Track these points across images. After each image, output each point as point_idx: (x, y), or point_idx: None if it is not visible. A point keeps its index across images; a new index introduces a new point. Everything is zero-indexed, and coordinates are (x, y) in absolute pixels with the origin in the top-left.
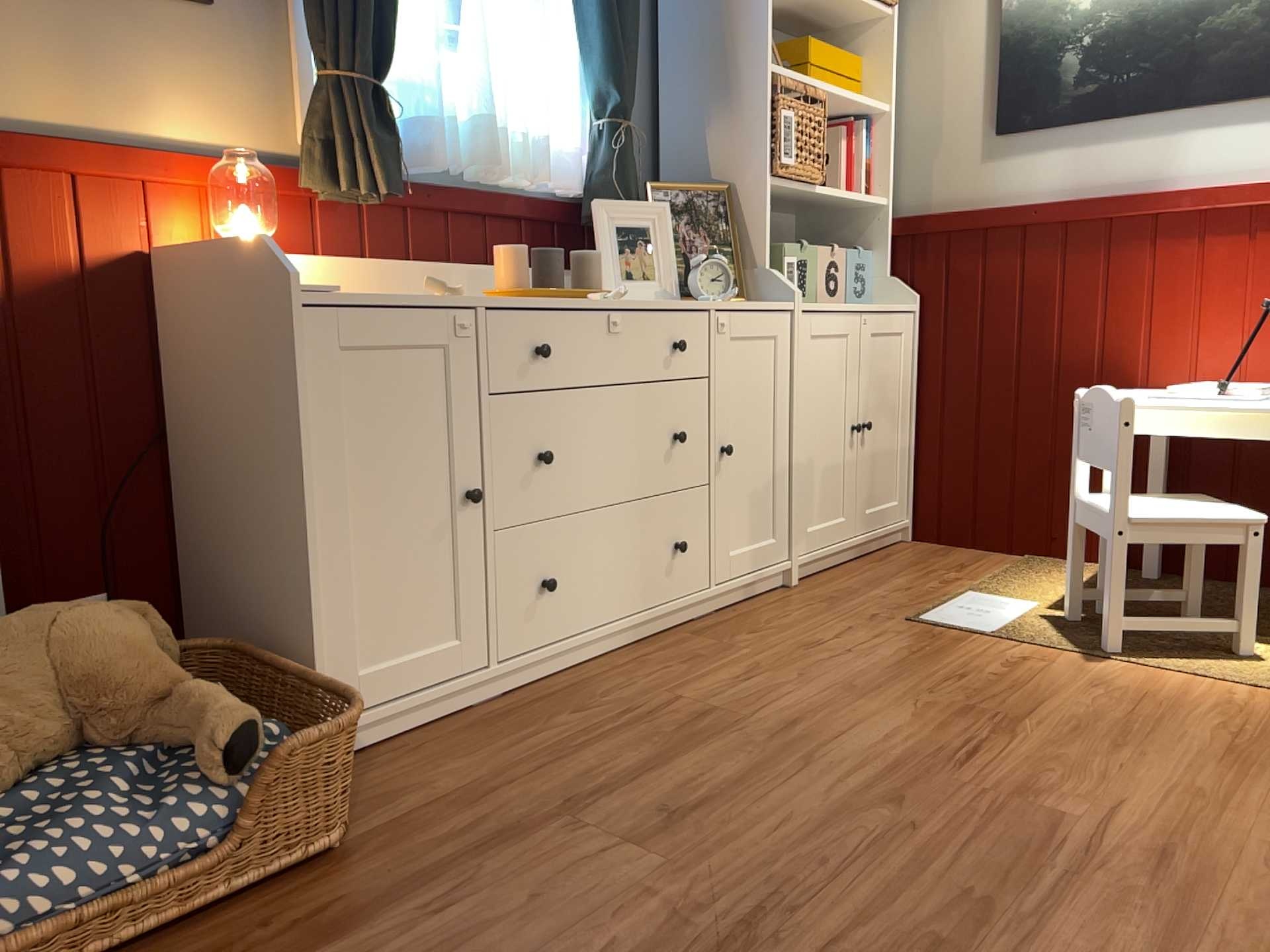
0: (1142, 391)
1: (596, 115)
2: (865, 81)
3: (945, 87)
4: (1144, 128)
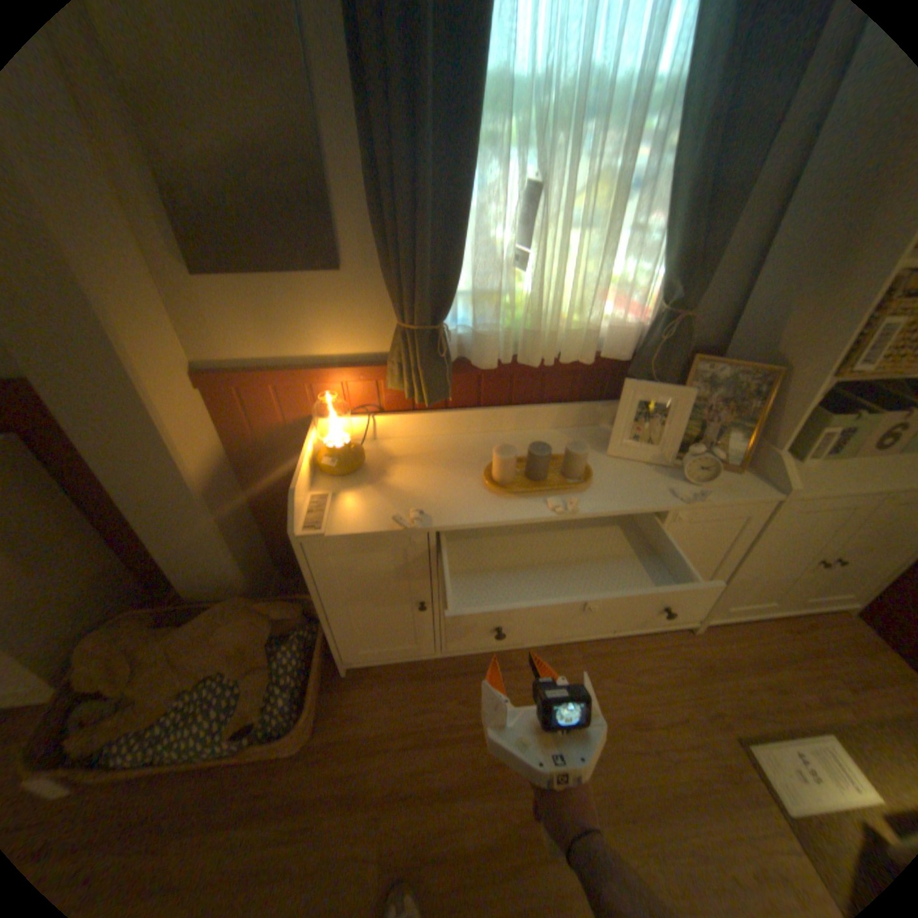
0: None
1: (664, 297)
2: None
3: None
4: None
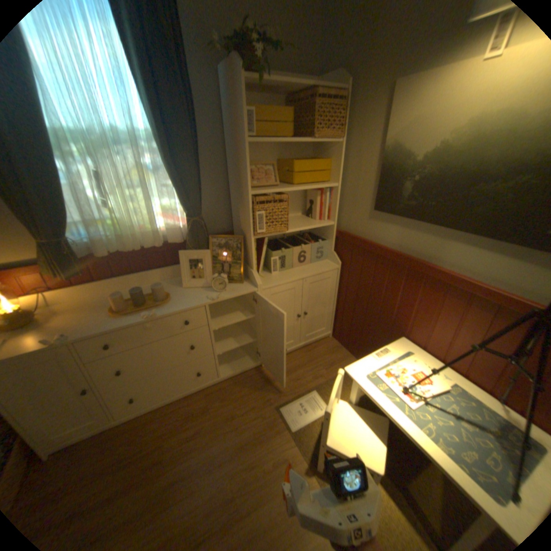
0: (402, 345)
1: (185, 213)
2: (331, 169)
3: (360, 179)
4: (435, 231)
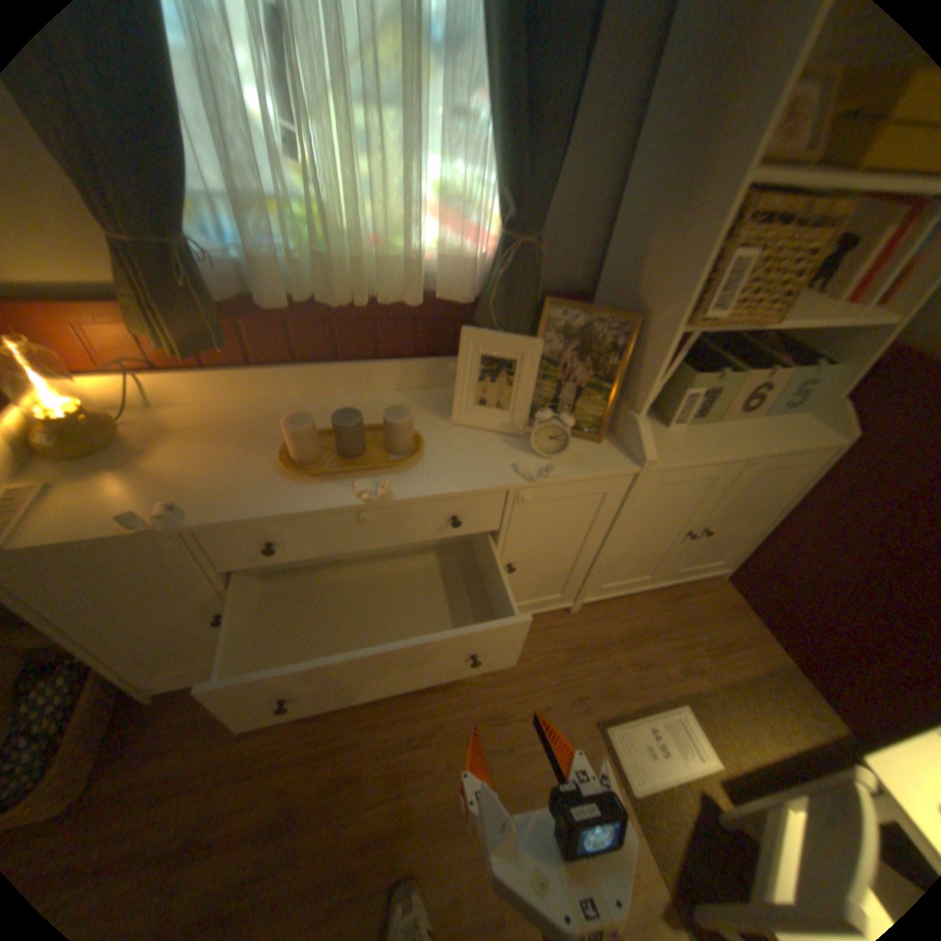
0: None
1: (501, 218)
2: None
3: None
4: None
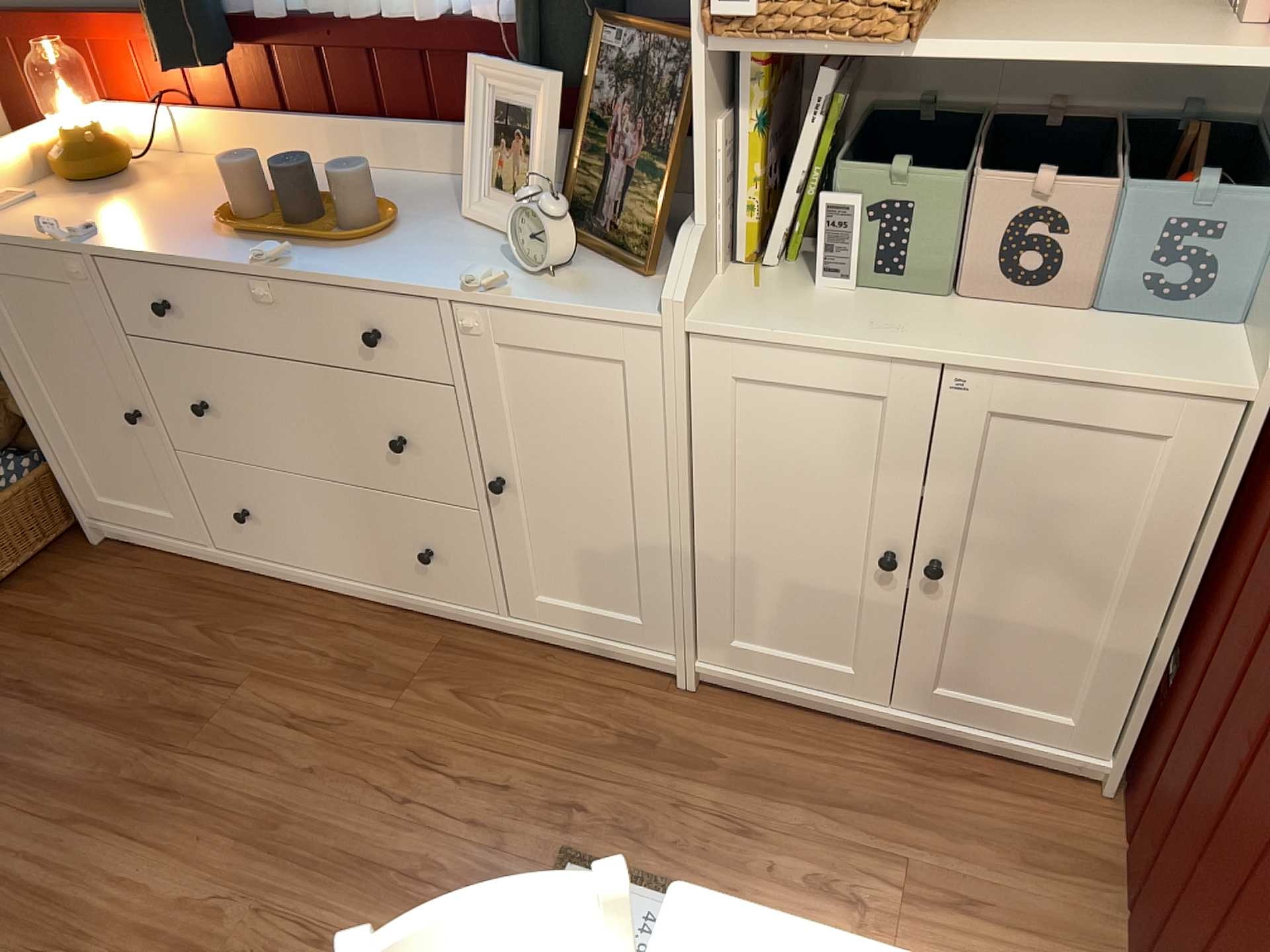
0: None
1: None
2: None
3: None
4: None
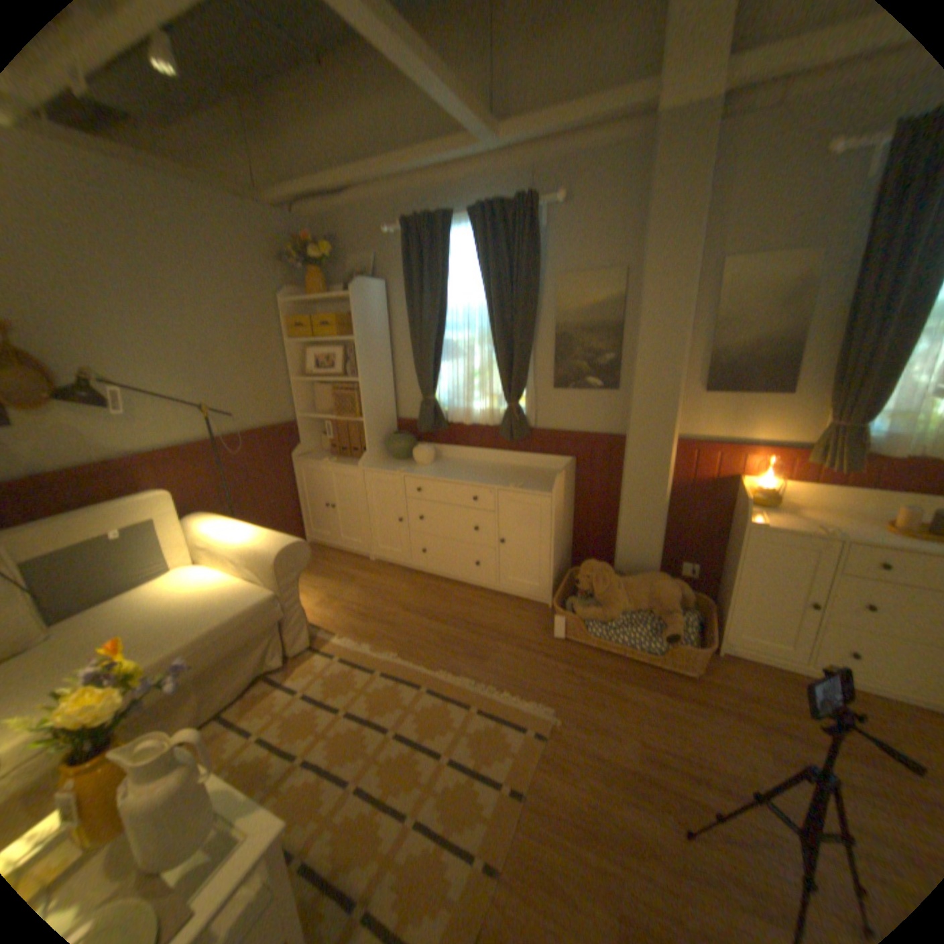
0: None
1: None
2: None
3: None
4: None
